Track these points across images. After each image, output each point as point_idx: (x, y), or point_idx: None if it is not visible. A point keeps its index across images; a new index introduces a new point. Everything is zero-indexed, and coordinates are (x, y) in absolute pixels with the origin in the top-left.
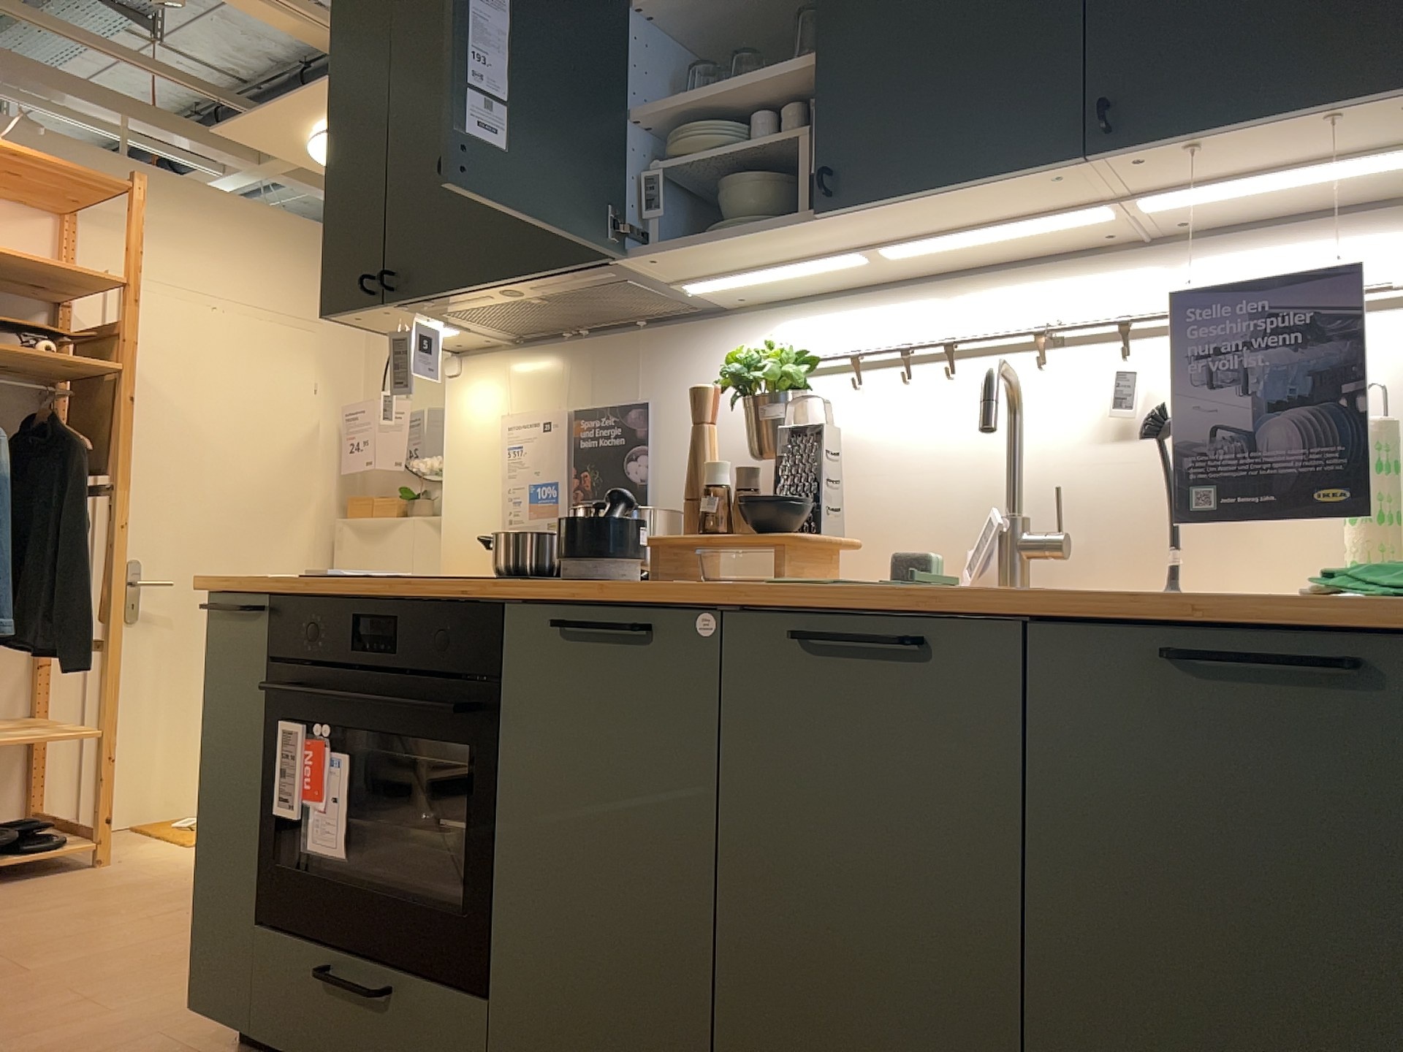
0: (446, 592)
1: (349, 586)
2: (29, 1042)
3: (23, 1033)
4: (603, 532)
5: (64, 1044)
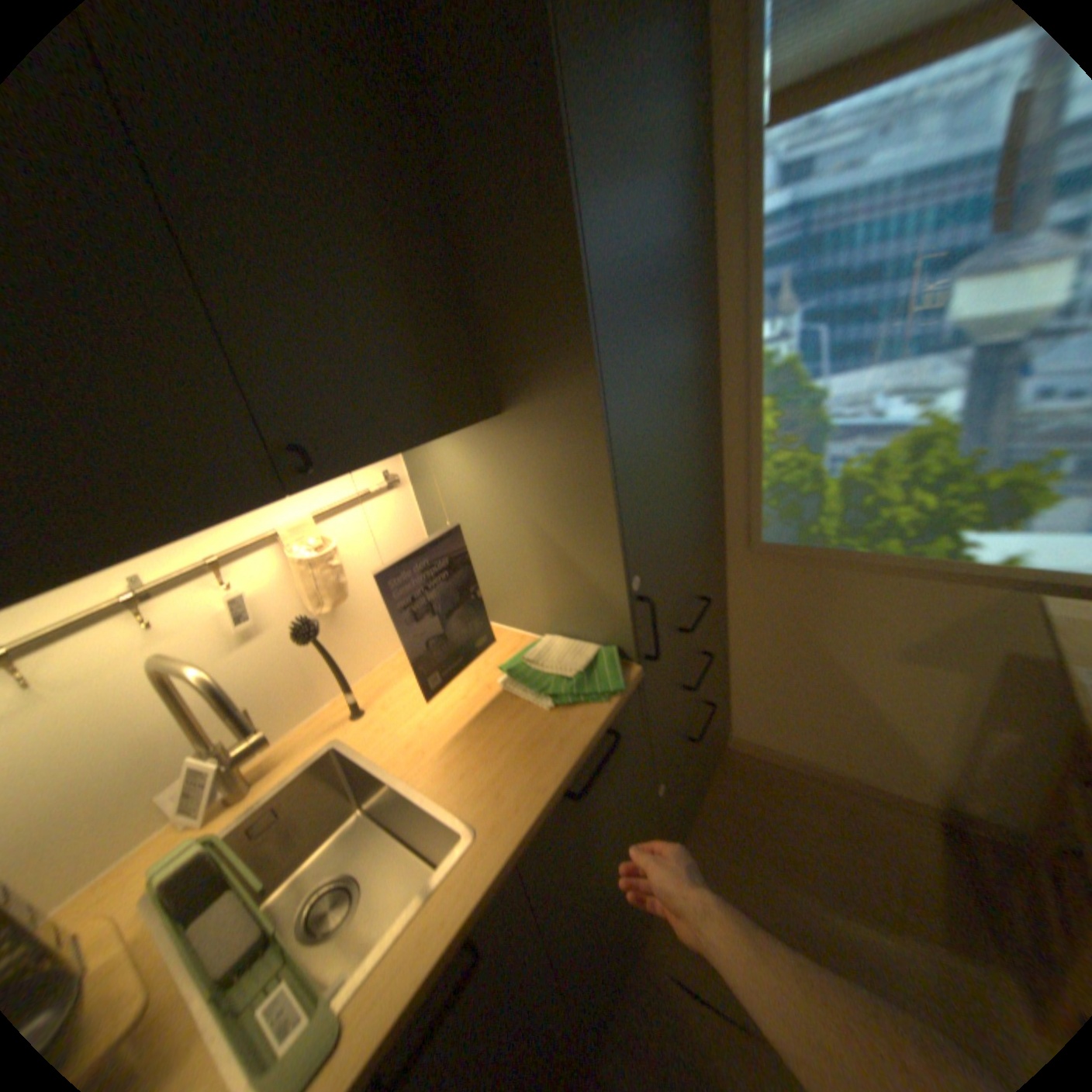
0: None
1: None
2: None
3: None
4: None
5: None
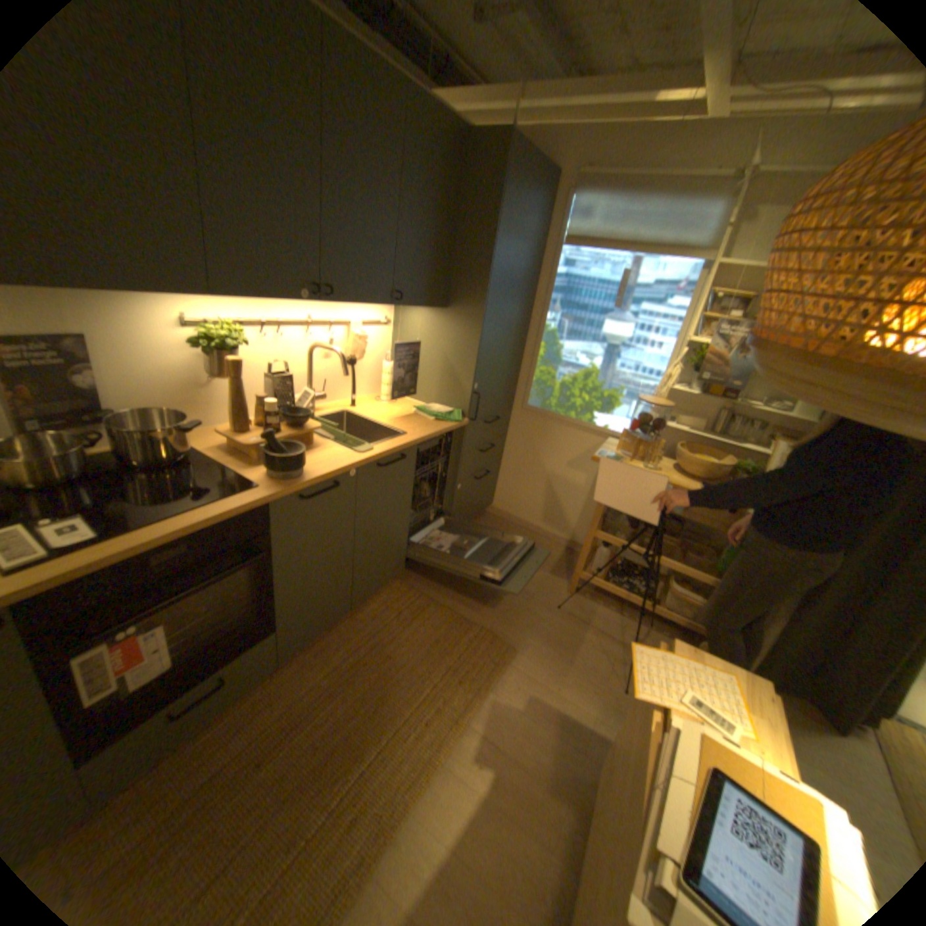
0: (225, 512)
1: (123, 547)
2: None
3: None
4: (300, 454)
5: None
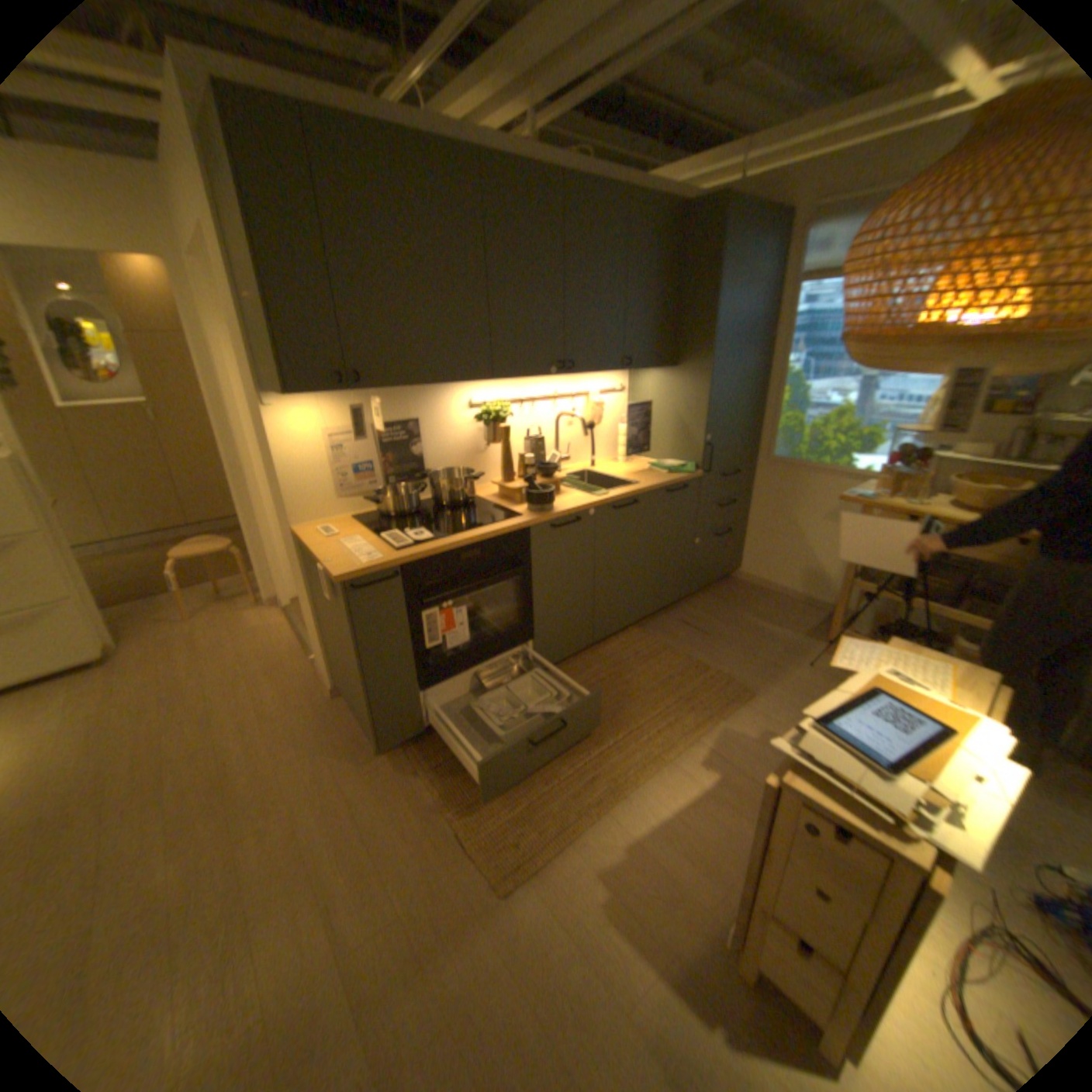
0: (501, 531)
1: (447, 544)
2: (305, 844)
3: (290, 851)
4: (550, 494)
5: (320, 827)
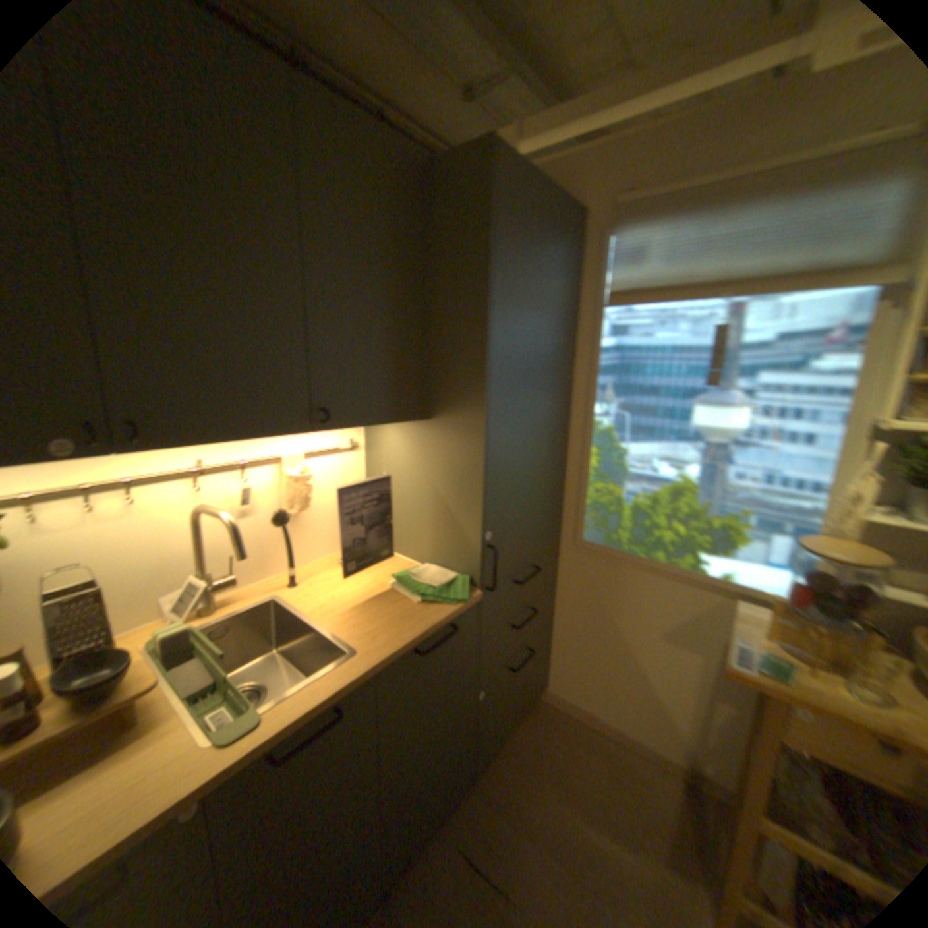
0: None
1: None
2: None
3: None
4: None
5: None
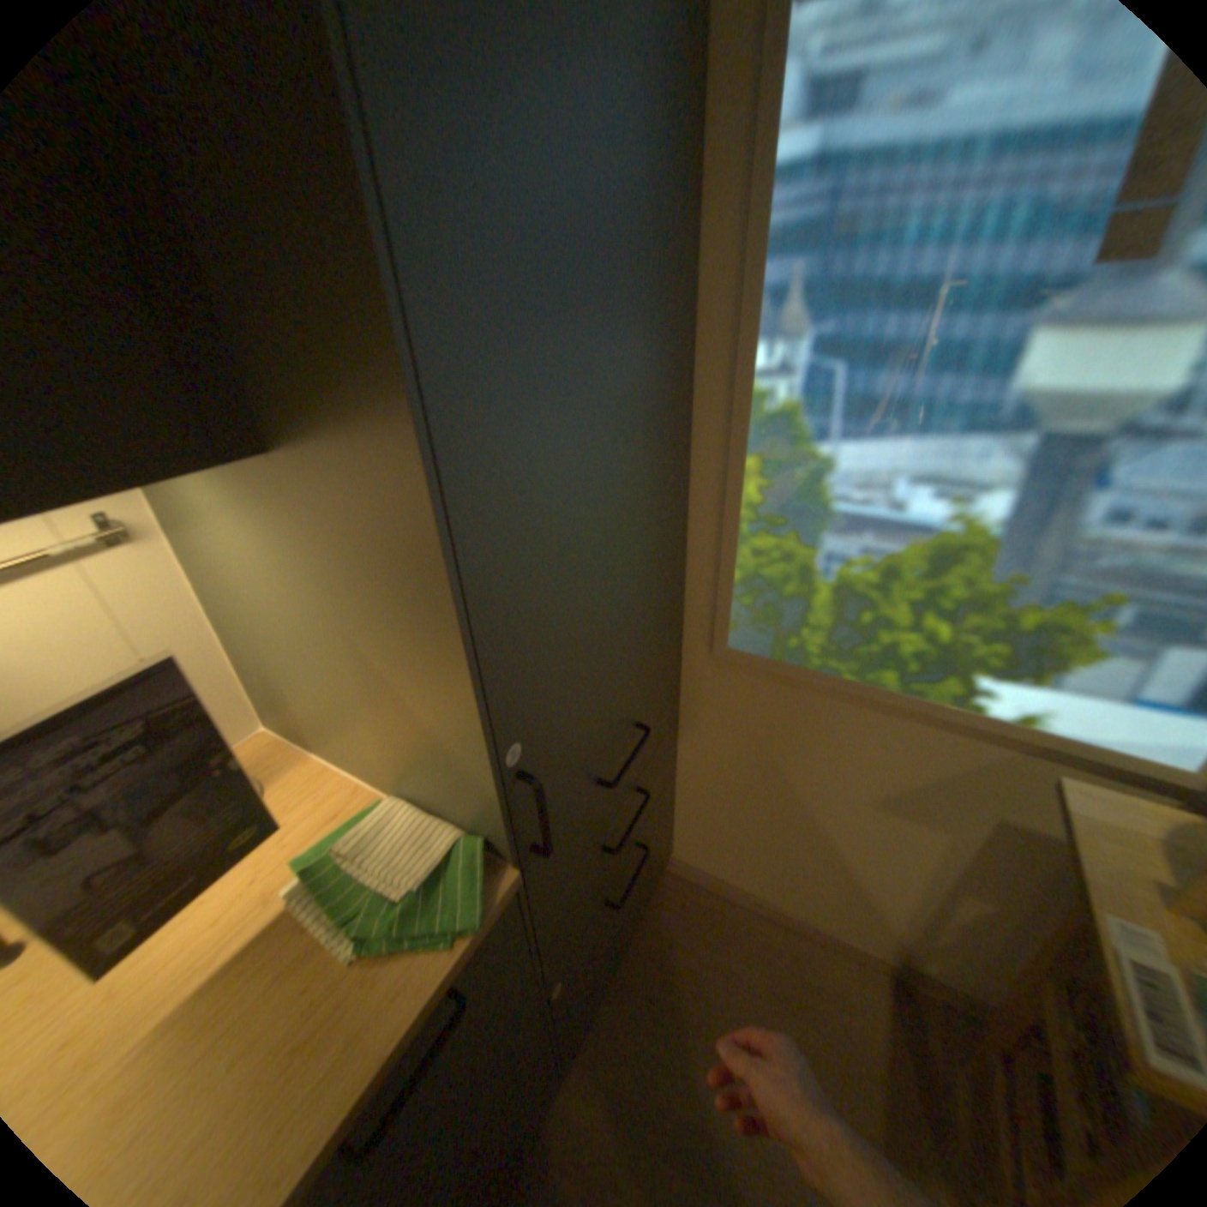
0: None
1: None
2: None
3: None
4: None
5: None
